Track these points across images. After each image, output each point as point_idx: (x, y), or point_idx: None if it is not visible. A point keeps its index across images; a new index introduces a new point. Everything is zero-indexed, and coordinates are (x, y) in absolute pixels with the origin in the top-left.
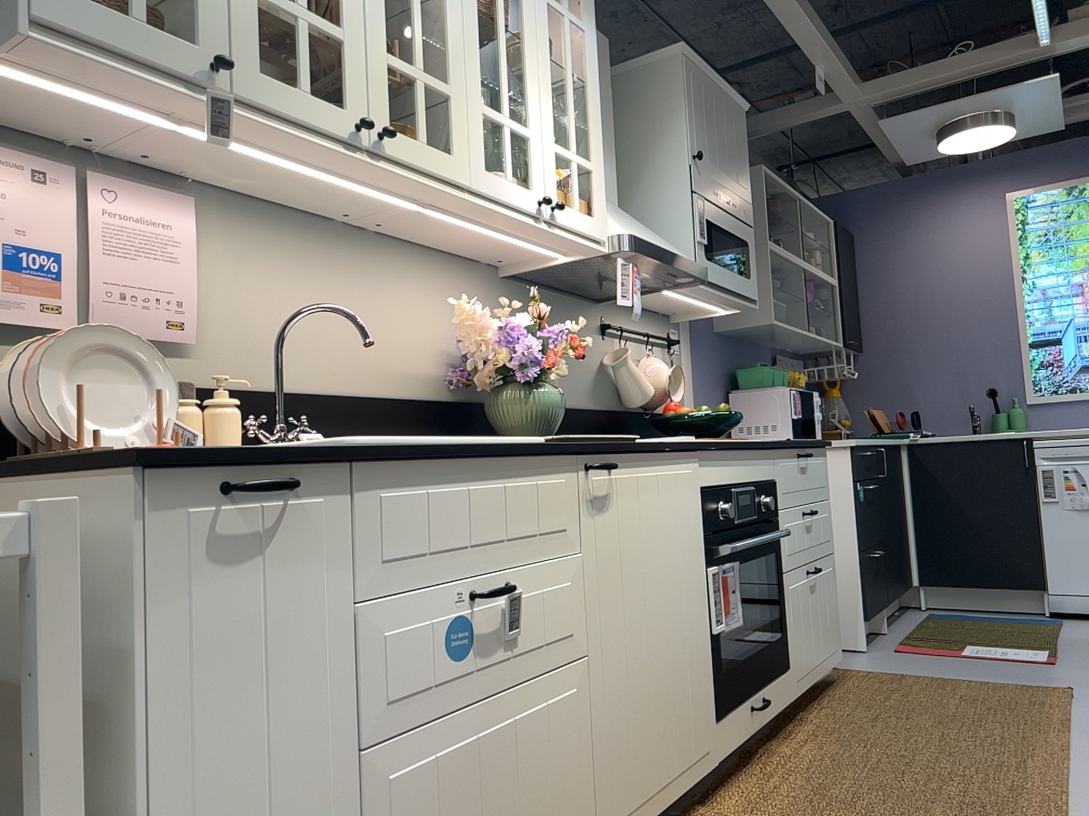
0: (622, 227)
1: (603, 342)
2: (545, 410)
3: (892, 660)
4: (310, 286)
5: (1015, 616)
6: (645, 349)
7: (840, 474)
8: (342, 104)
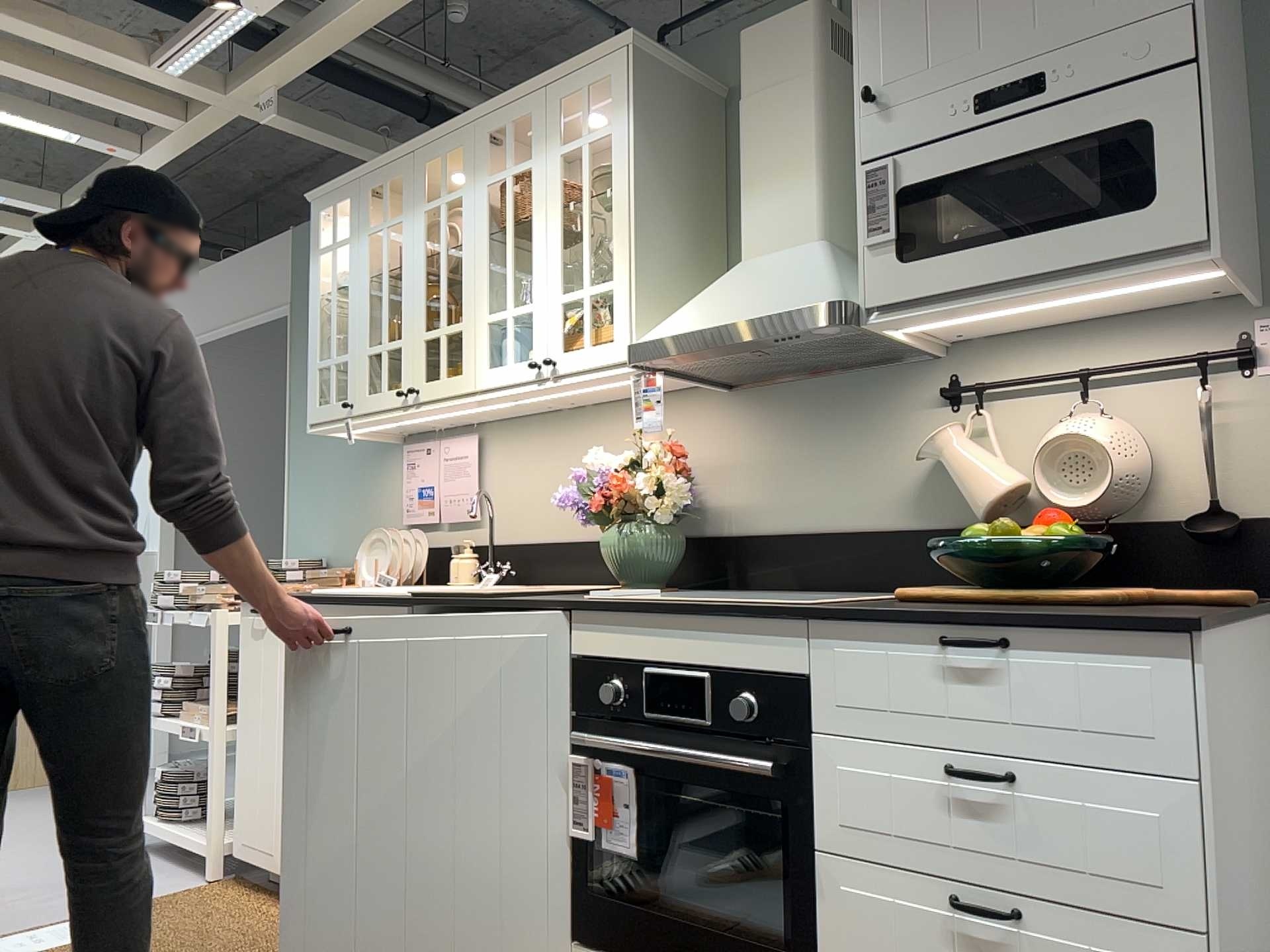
0: (648, 331)
1: (943, 418)
2: (618, 553)
3: None
4: (543, 464)
5: None
6: (1092, 400)
7: None
8: (400, 384)
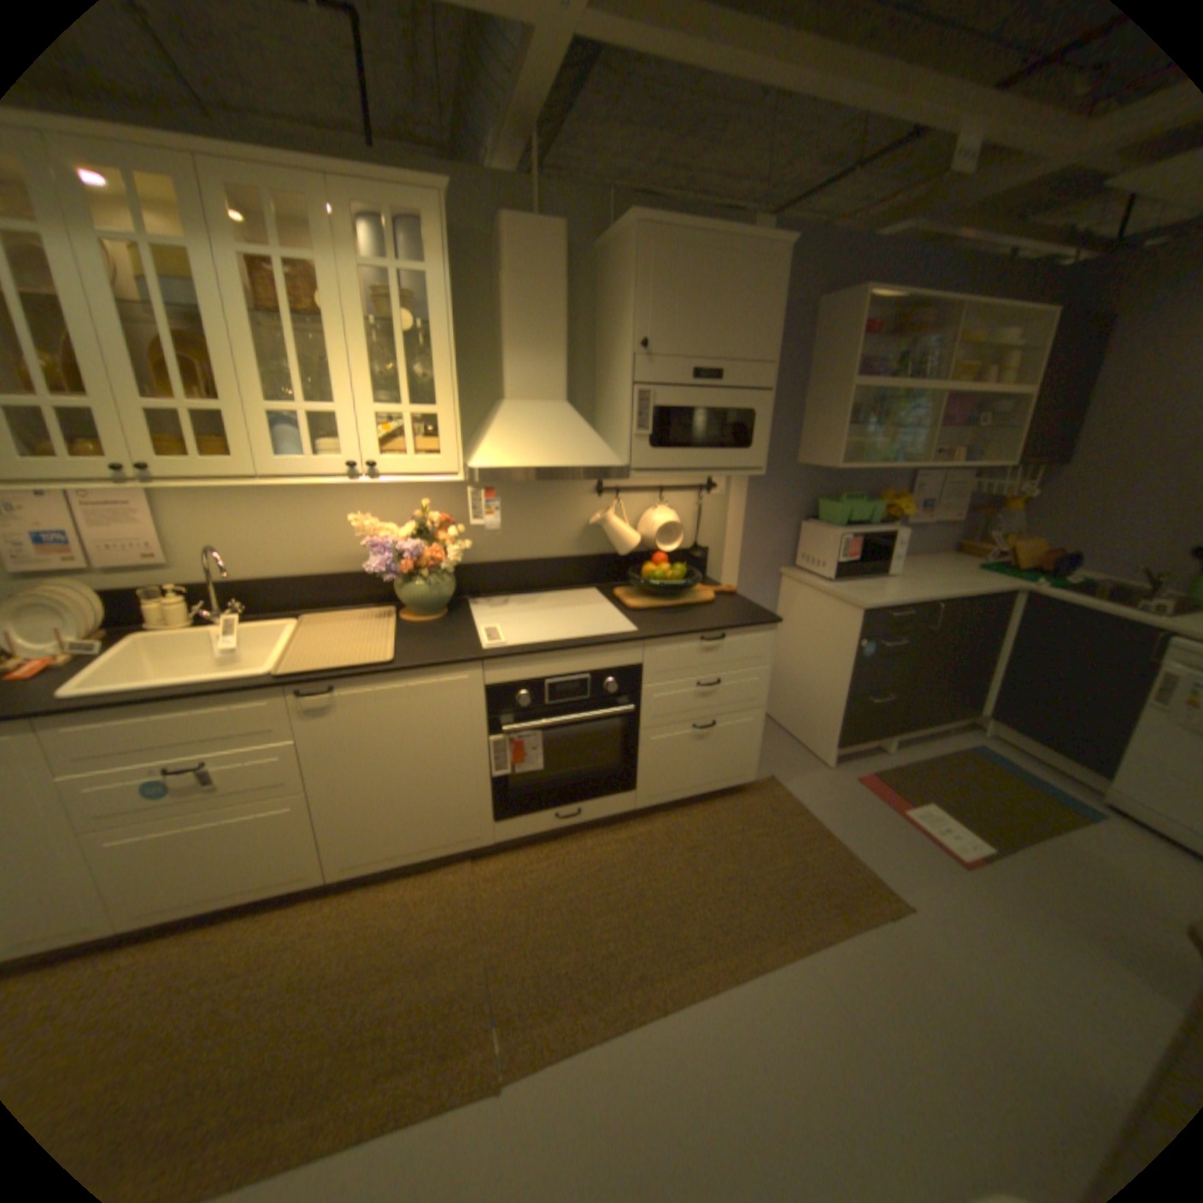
0: (480, 457)
1: (594, 501)
2: (422, 596)
3: (832, 791)
4: (255, 513)
5: (1061, 792)
6: (659, 499)
7: (851, 628)
8: (104, 454)
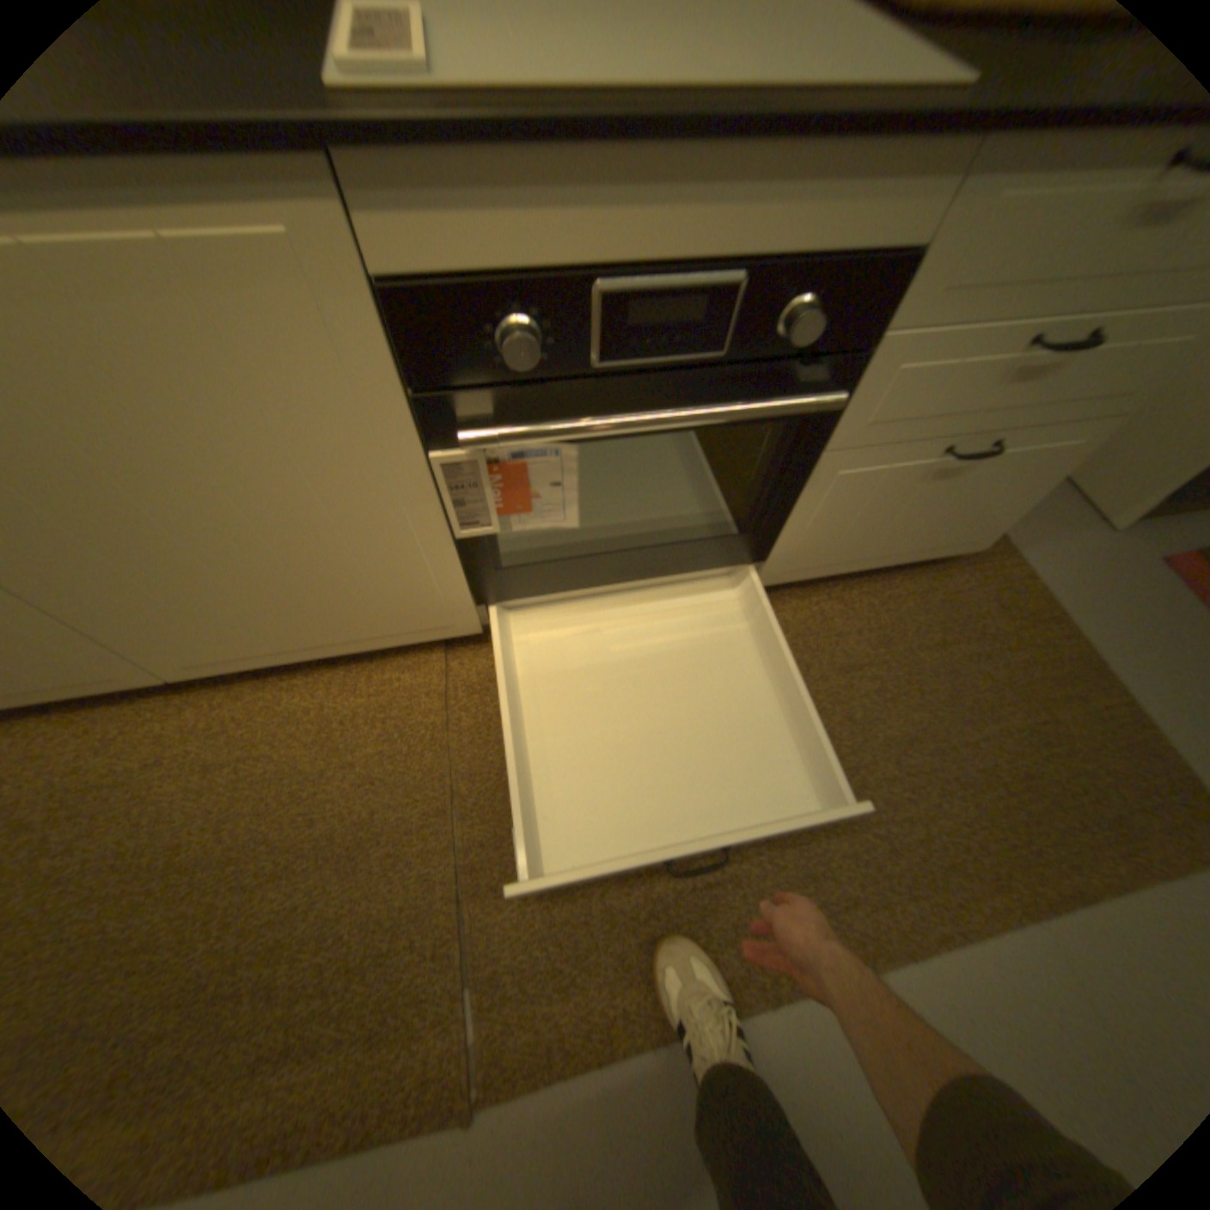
0: None
1: None
2: None
3: (1115, 576)
4: None
5: None
6: None
7: None
8: None
